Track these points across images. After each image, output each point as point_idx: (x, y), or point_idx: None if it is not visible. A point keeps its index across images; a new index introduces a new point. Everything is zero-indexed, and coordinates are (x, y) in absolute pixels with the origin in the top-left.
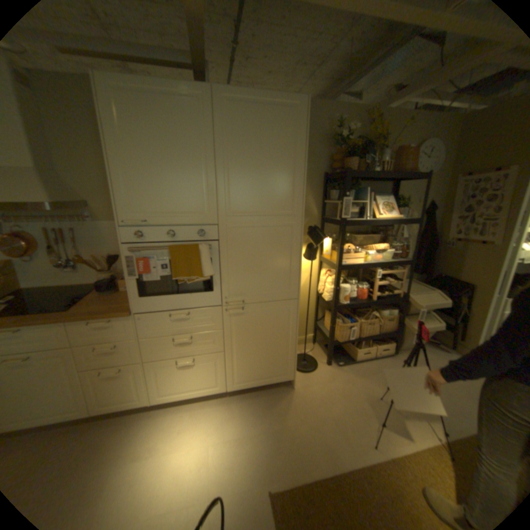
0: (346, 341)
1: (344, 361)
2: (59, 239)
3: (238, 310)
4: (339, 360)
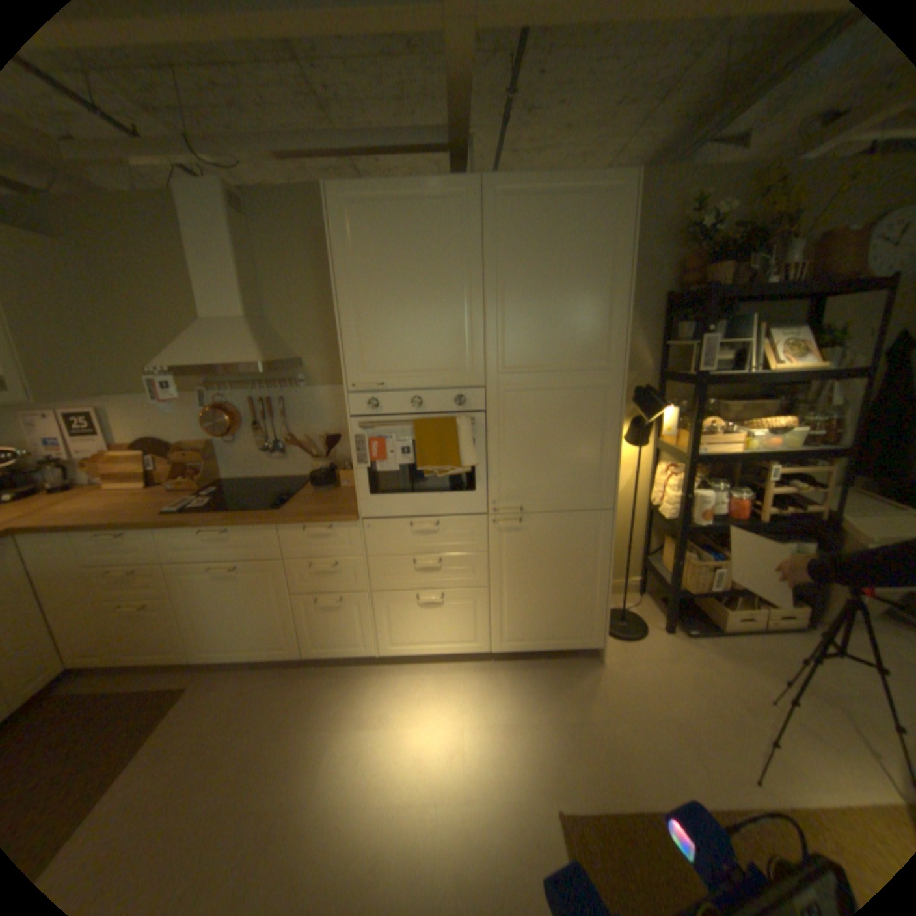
0: (704, 592)
1: (700, 630)
2: (268, 412)
3: (514, 522)
4: (690, 627)
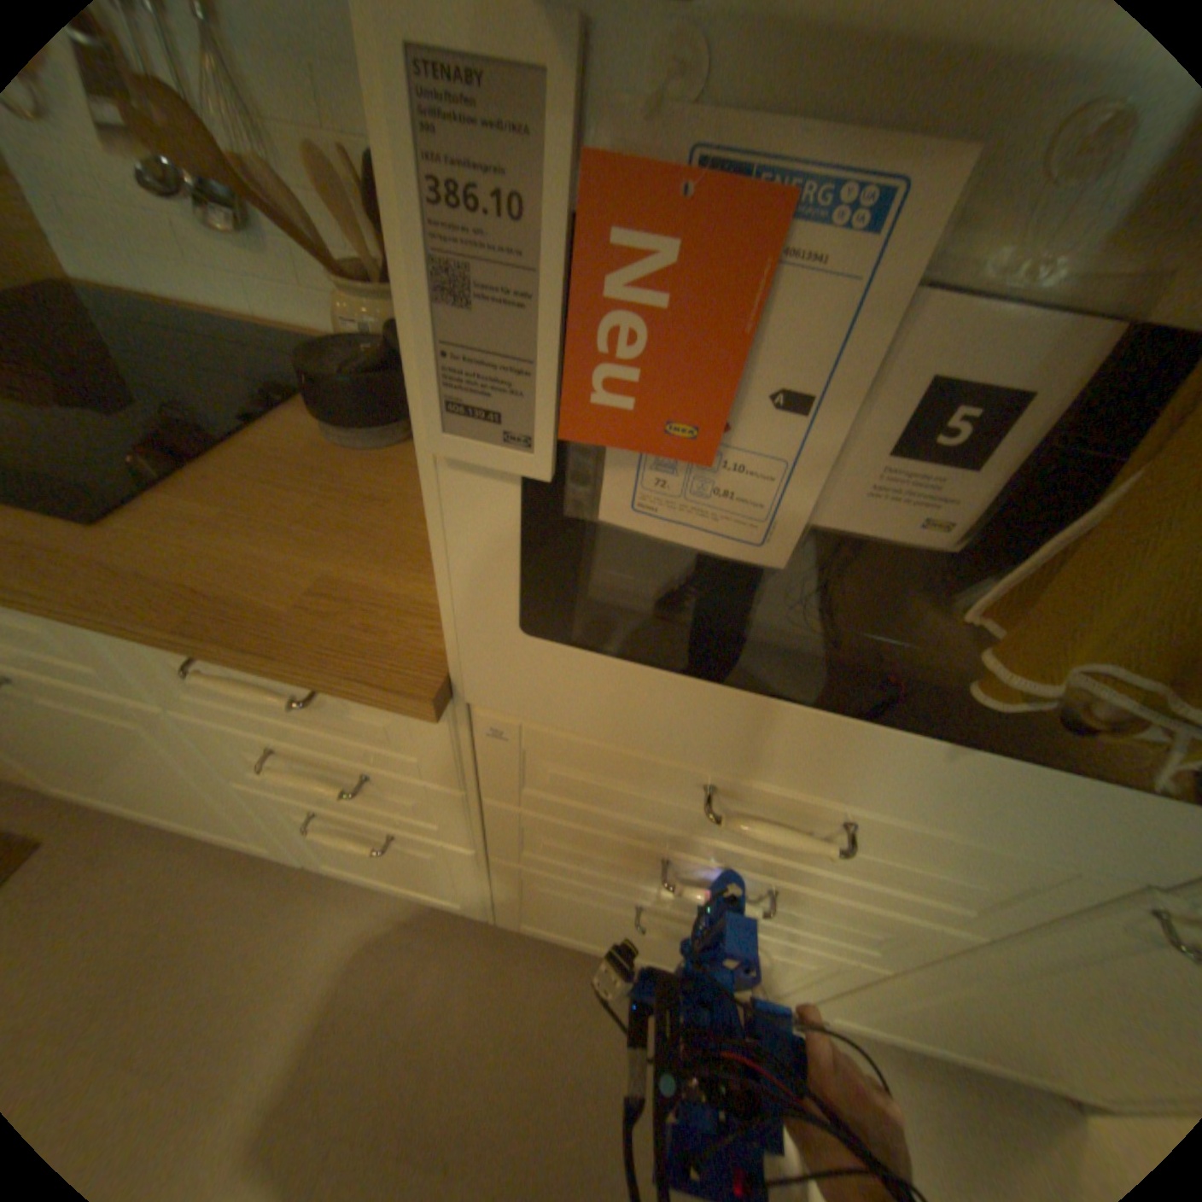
0: None
1: None
2: None
3: None
4: None
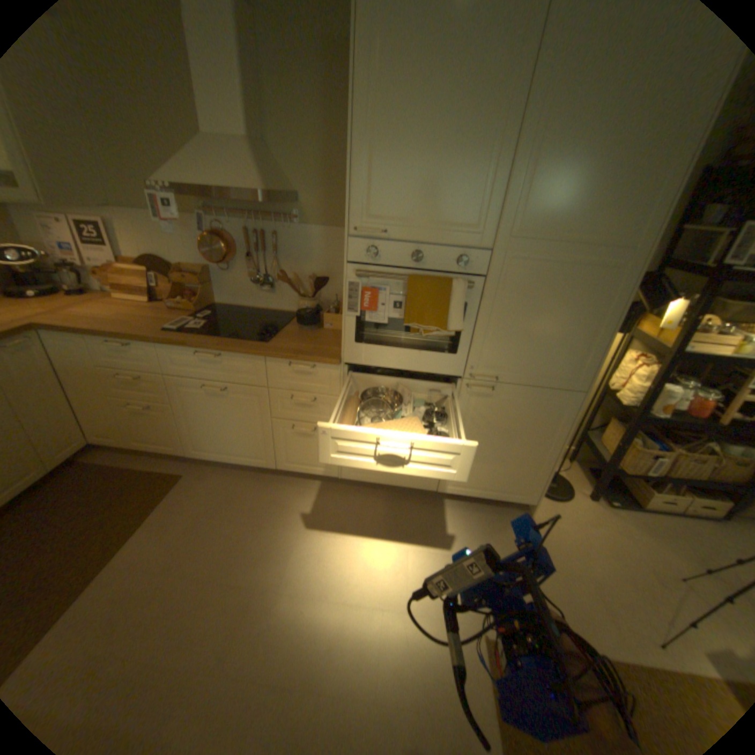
0: (639, 475)
1: (622, 503)
2: (261, 245)
3: (487, 390)
4: (612, 498)
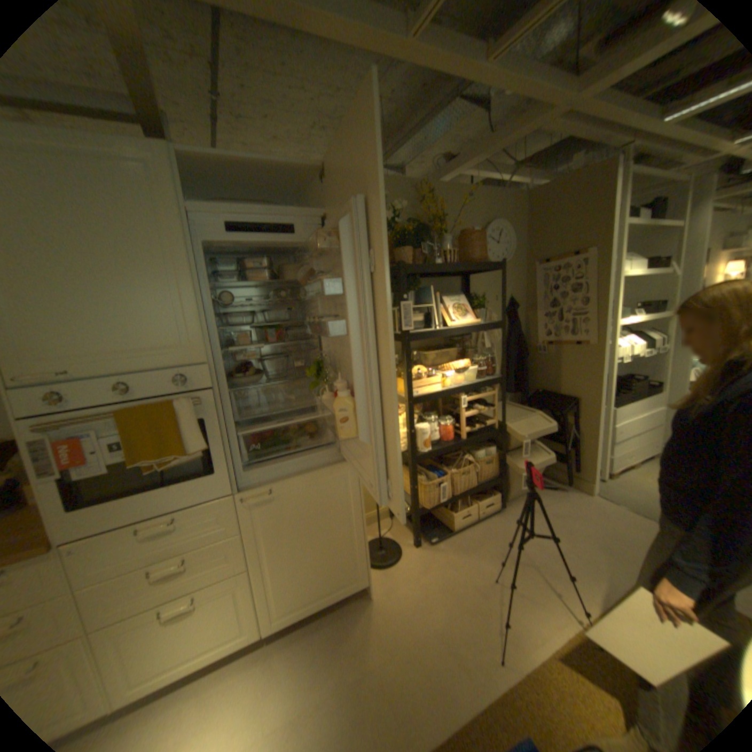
0: (436, 505)
1: (438, 536)
2: None
3: (264, 496)
4: (430, 536)
